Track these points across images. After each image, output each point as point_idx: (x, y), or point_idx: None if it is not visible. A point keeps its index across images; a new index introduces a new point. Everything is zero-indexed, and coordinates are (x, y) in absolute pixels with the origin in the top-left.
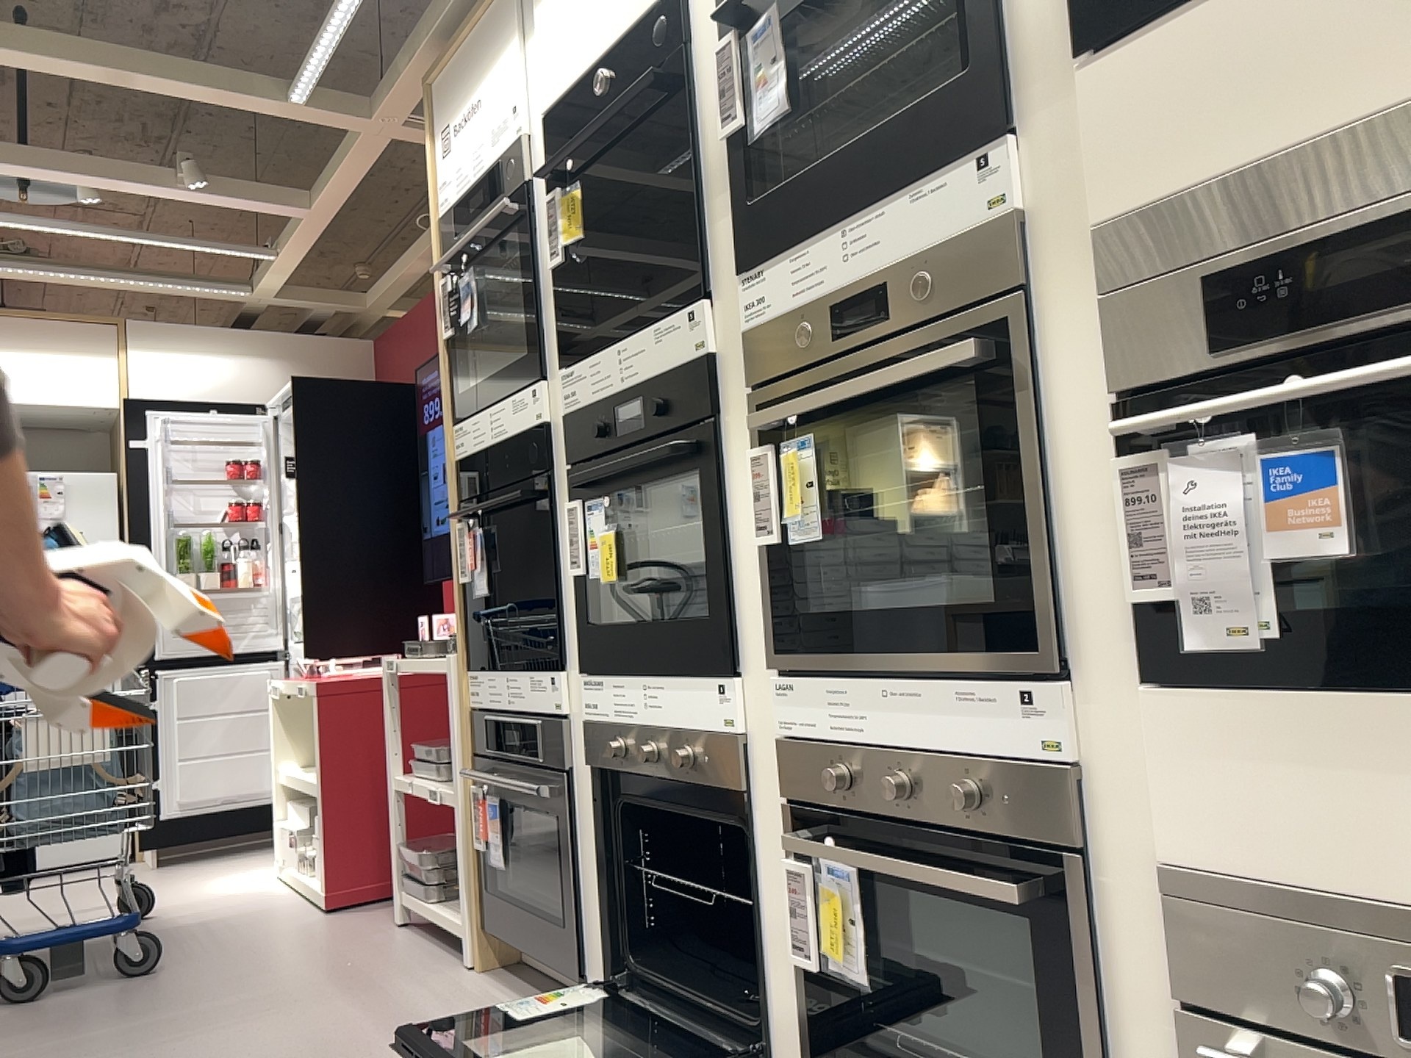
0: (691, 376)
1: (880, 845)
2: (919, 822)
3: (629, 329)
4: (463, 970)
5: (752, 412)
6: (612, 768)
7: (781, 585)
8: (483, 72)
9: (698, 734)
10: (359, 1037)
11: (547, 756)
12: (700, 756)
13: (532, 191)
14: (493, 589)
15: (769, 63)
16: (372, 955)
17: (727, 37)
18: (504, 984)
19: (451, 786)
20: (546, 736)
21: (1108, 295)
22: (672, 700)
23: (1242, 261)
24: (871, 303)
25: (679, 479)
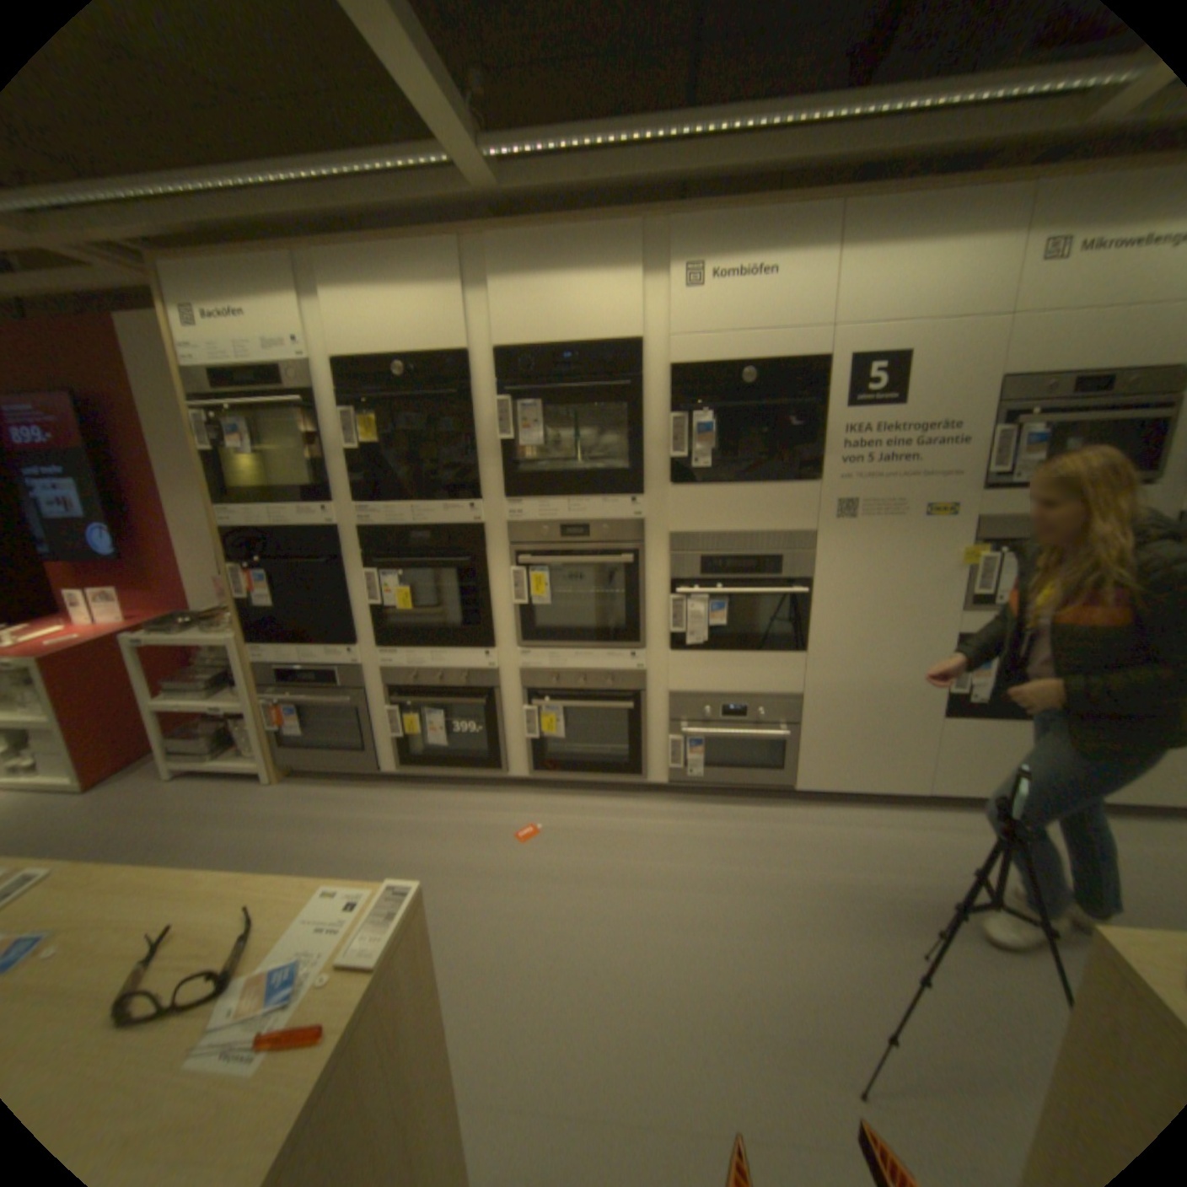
0: (471, 534)
1: (568, 699)
2: (586, 691)
3: (415, 499)
4: (266, 790)
5: (510, 555)
6: (405, 687)
7: (525, 619)
8: (245, 295)
9: (471, 671)
10: (261, 842)
11: (344, 685)
12: (472, 678)
13: (315, 397)
14: (273, 605)
15: (533, 424)
16: (182, 805)
17: (506, 399)
18: (301, 787)
19: (223, 705)
20: (342, 677)
21: (672, 555)
22: (453, 659)
23: (710, 557)
24: (578, 532)
25: (452, 571)
